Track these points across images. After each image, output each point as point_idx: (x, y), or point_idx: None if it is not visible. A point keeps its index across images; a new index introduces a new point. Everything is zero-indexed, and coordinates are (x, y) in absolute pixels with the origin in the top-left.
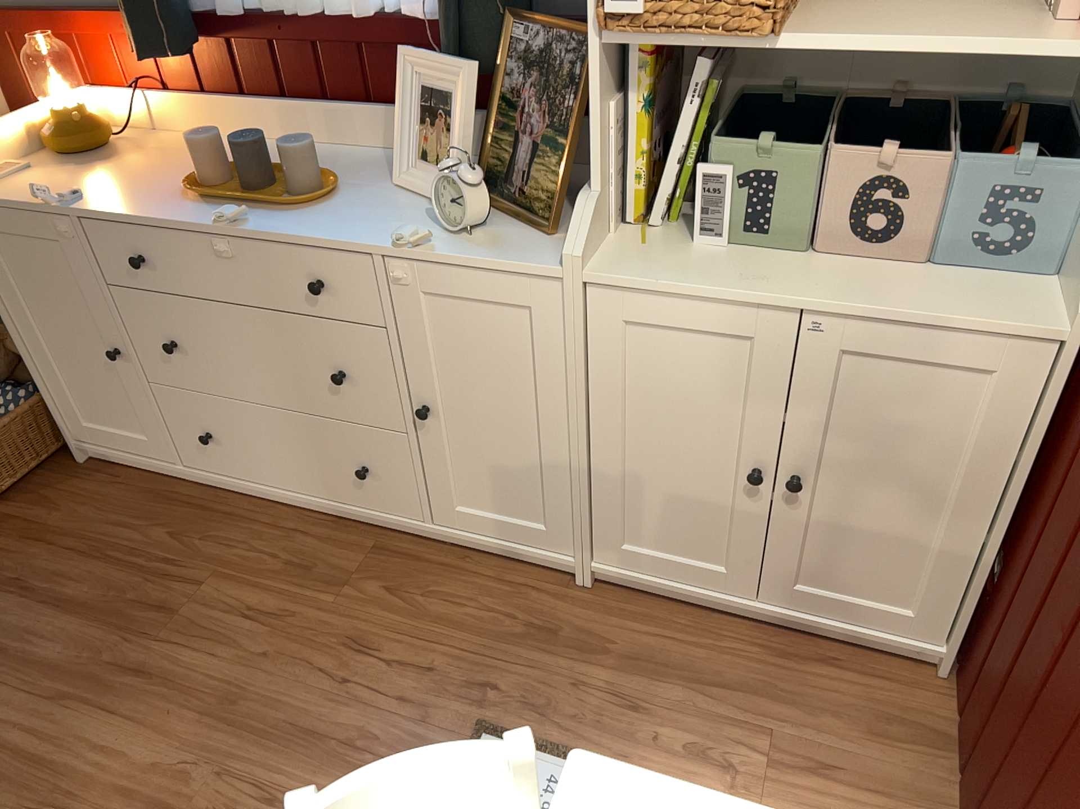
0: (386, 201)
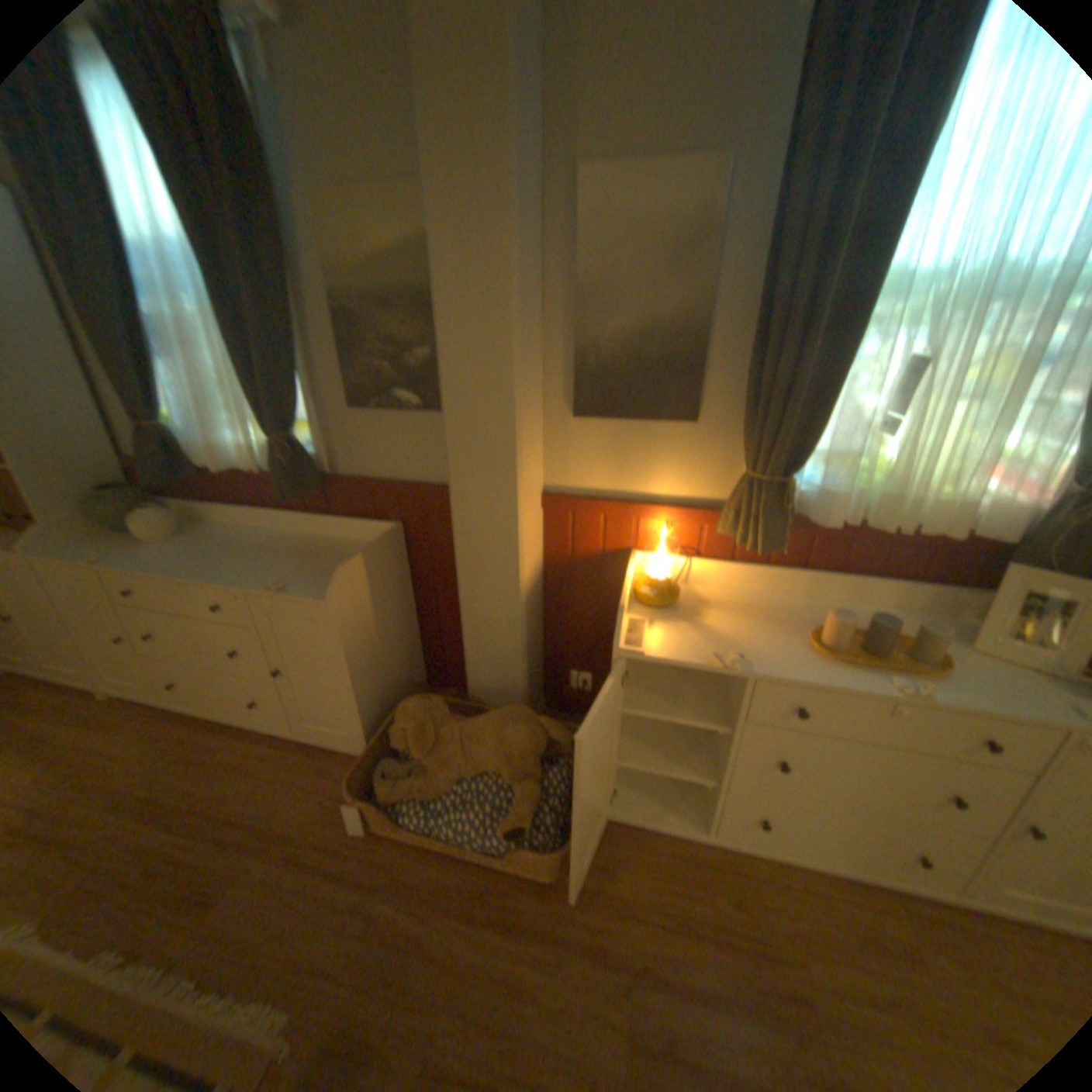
0: (986, 665)
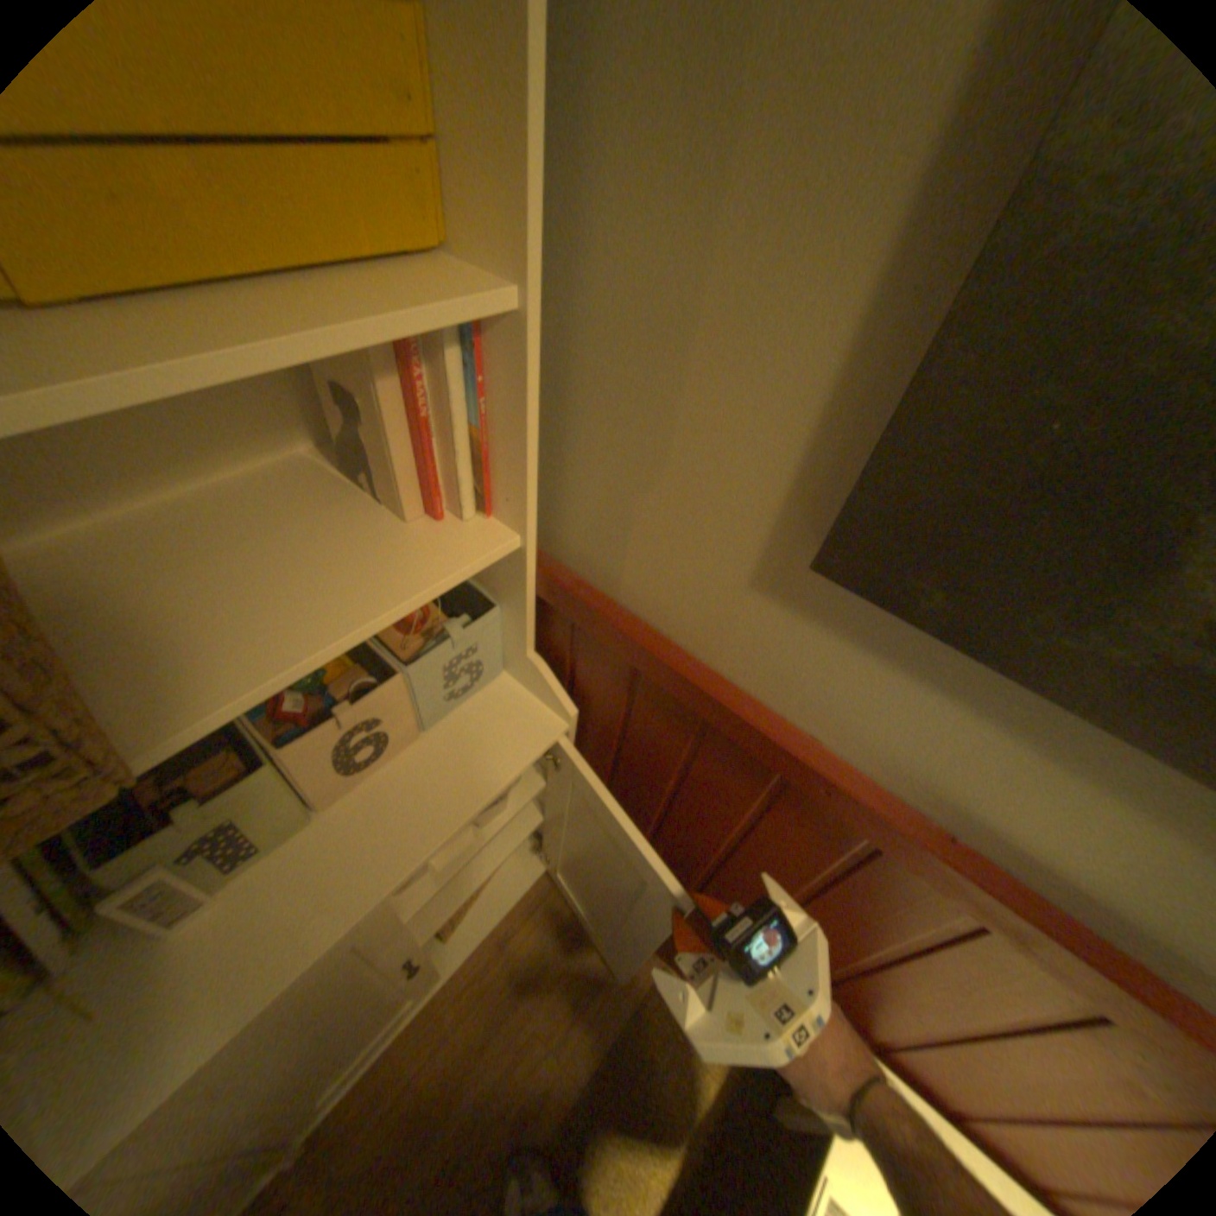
0: None
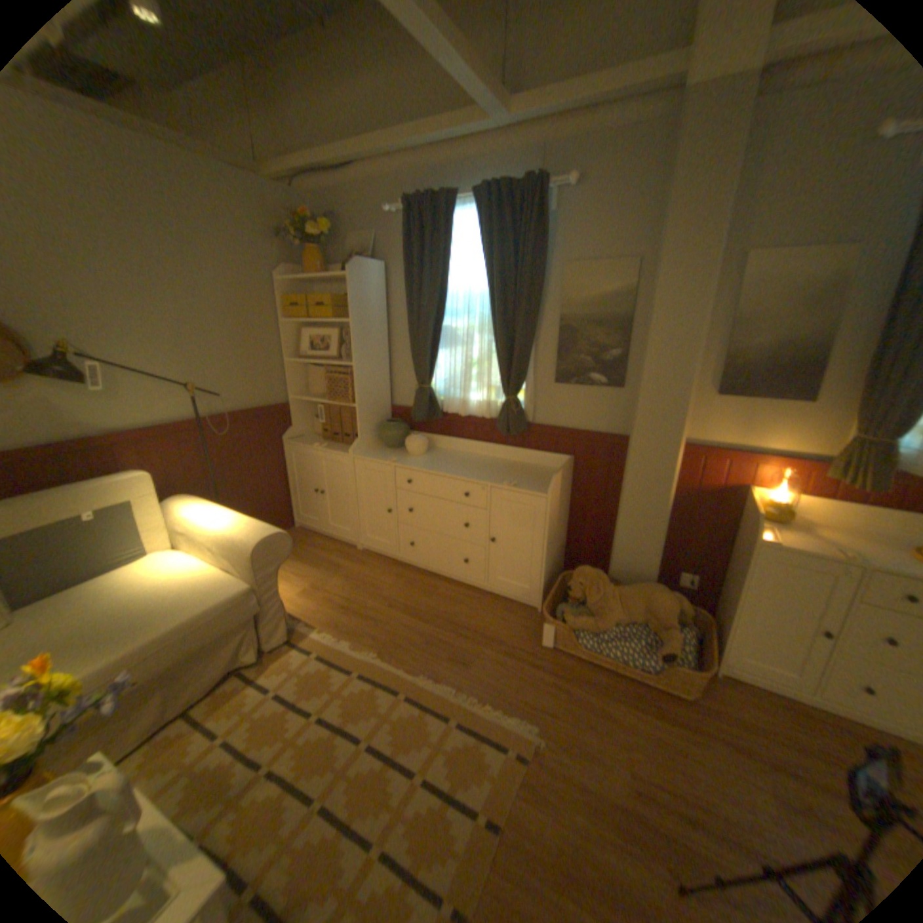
0: None
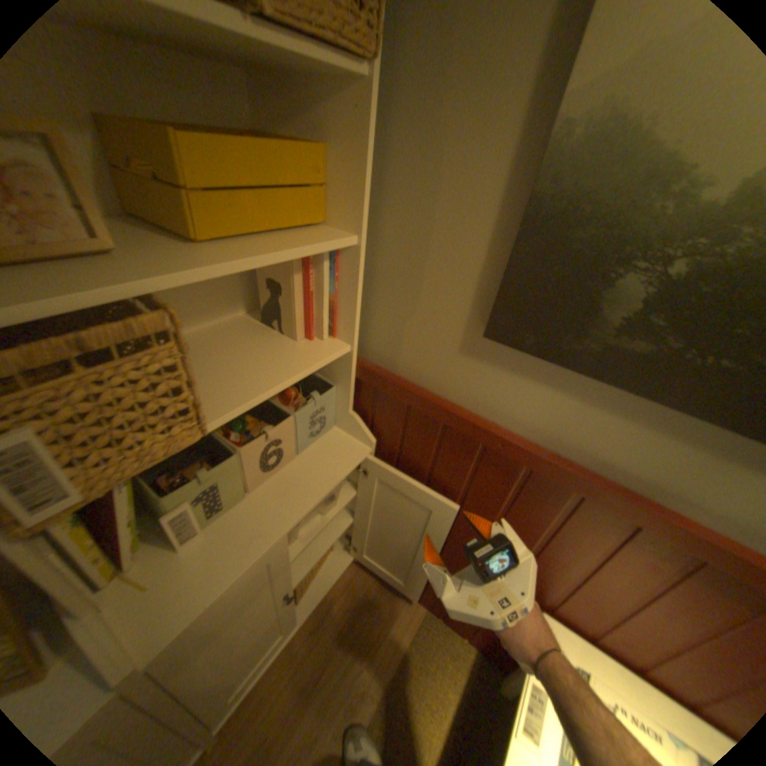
0: None
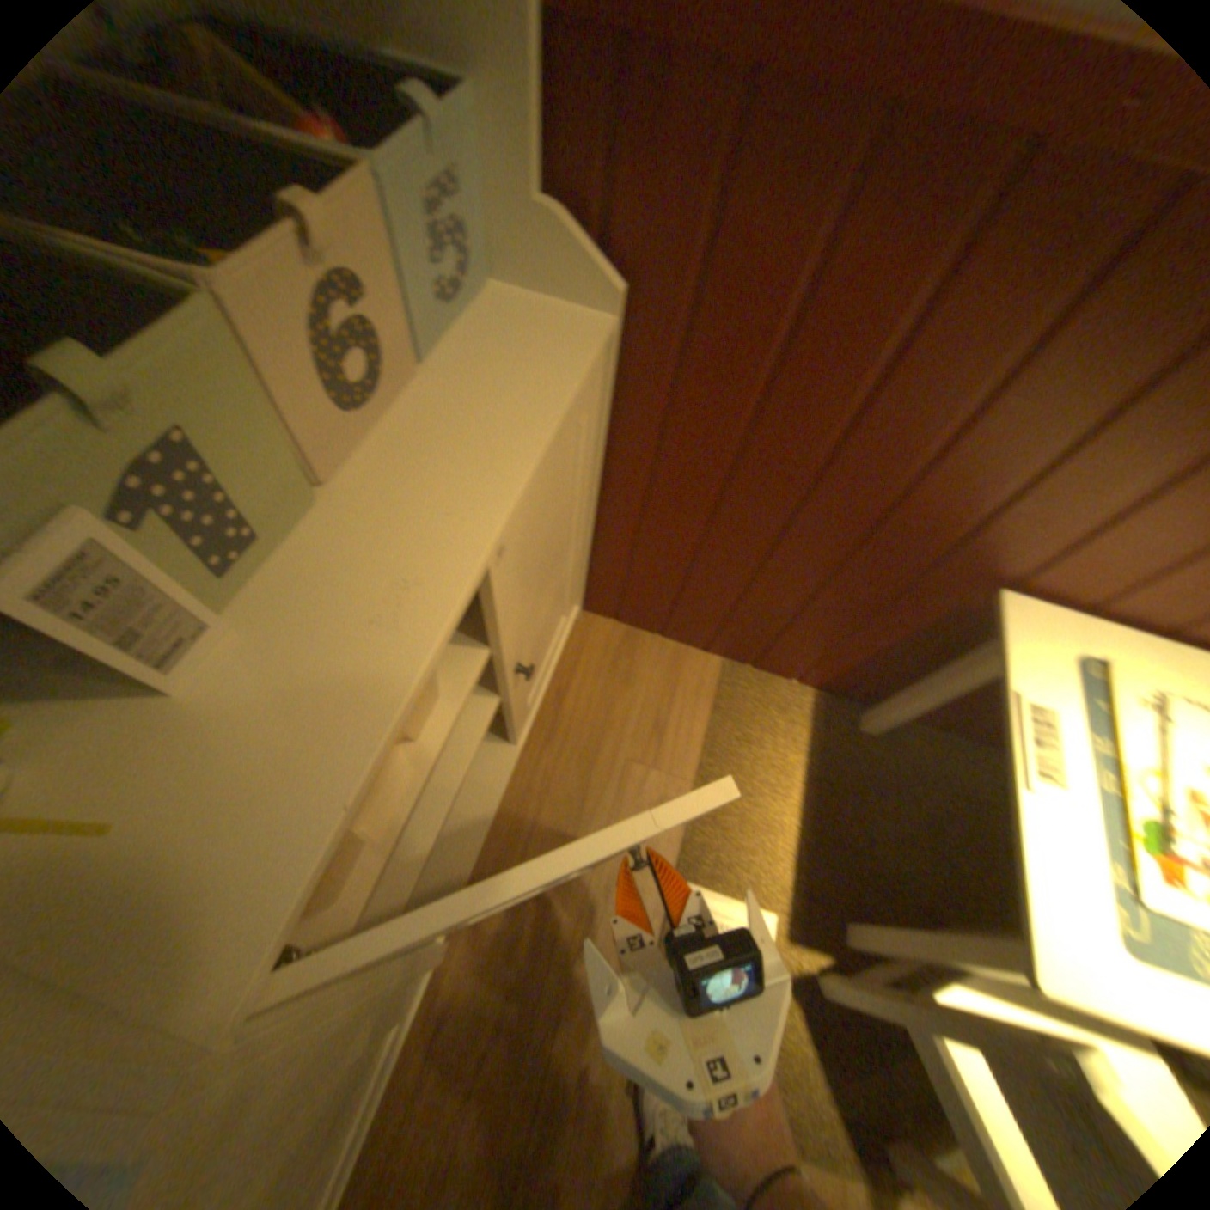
0: None
